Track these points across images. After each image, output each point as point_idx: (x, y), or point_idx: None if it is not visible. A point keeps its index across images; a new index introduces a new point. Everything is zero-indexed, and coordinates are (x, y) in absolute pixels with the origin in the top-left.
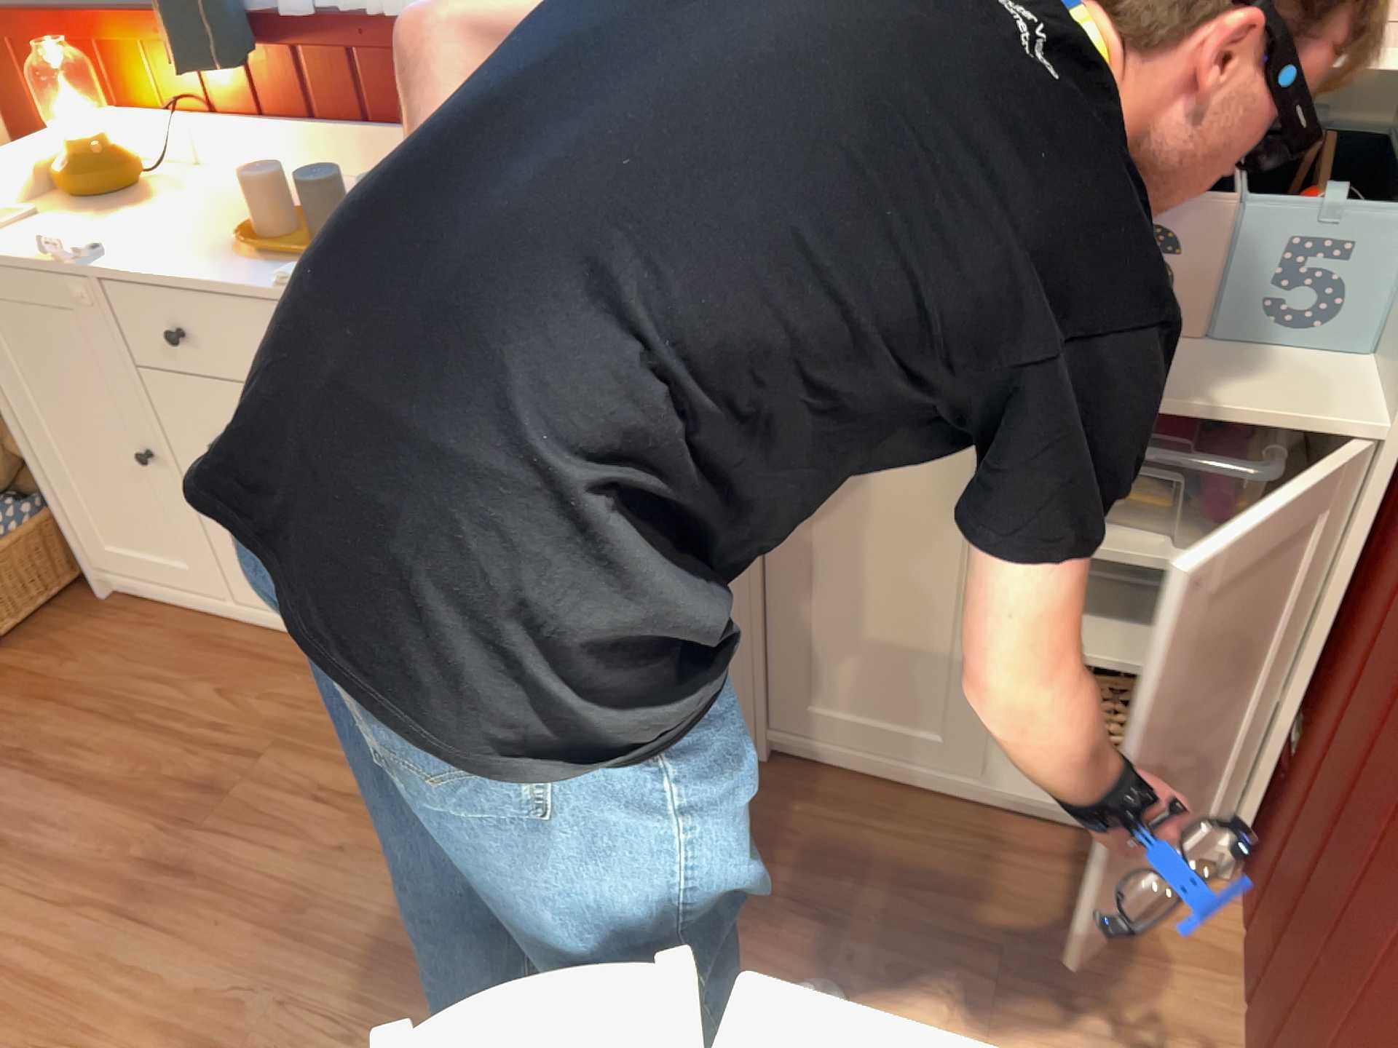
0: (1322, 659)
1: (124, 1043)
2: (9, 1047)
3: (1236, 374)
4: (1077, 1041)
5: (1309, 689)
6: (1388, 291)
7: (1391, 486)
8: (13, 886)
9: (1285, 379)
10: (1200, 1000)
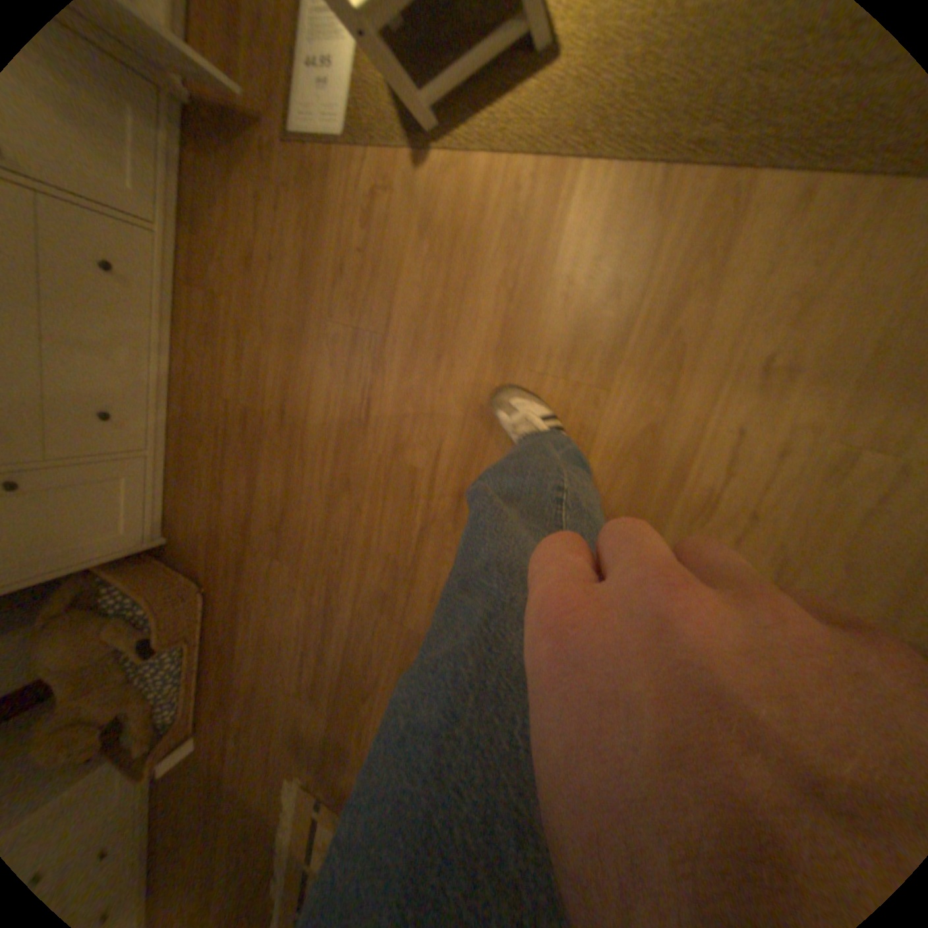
0: None
1: (354, 391)
2: (362, 451)
3: None
4: None
5: None
6: None
7: None
8: (297, 498)
9: None
10: None
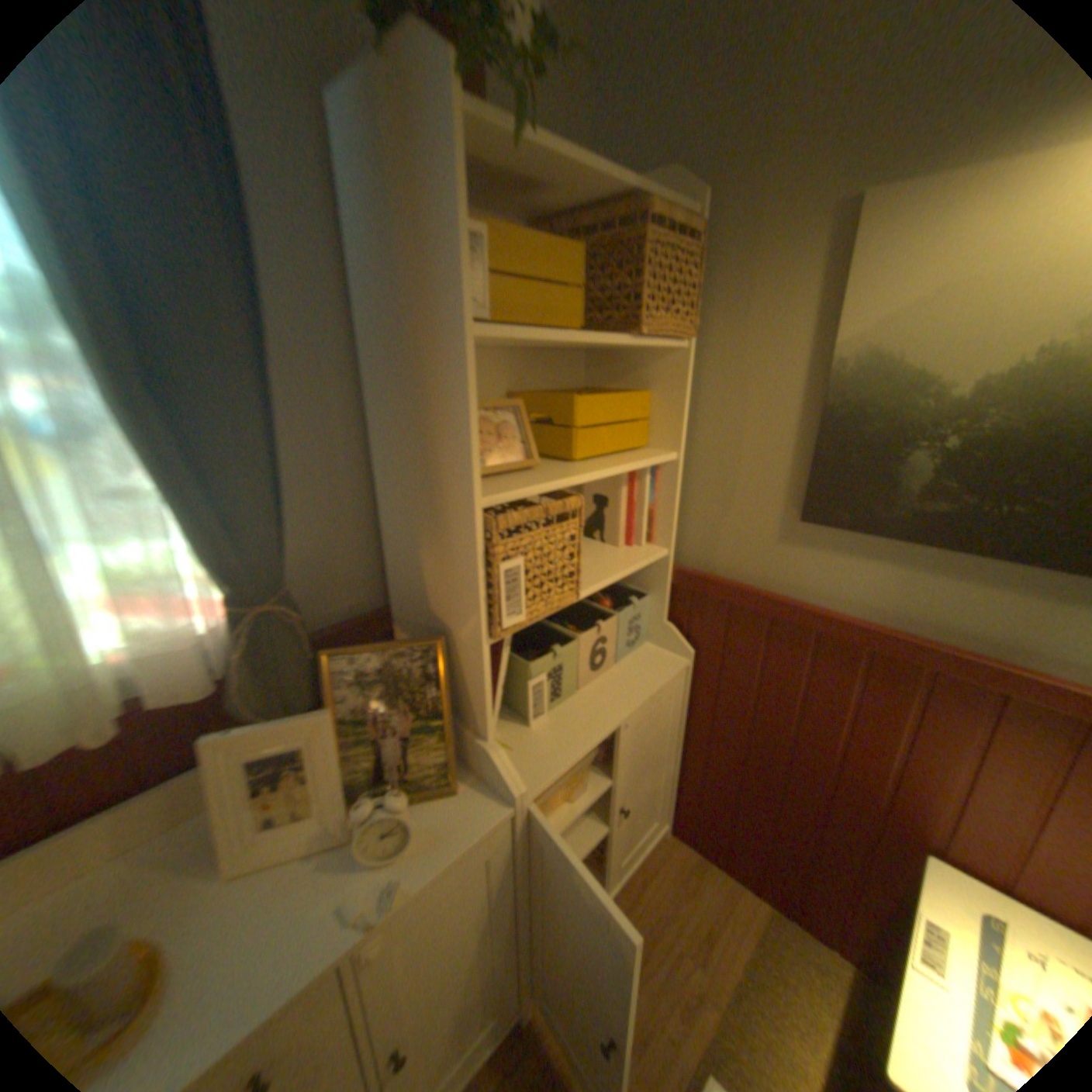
0: (686, 739)
1: None
2: None
3: (640, 667)
4: (735, 949)
5: (684, 751)
6: (652, 617)
7: (695, 673)
8: None
9: (648, 659)
10: (722, 885)
